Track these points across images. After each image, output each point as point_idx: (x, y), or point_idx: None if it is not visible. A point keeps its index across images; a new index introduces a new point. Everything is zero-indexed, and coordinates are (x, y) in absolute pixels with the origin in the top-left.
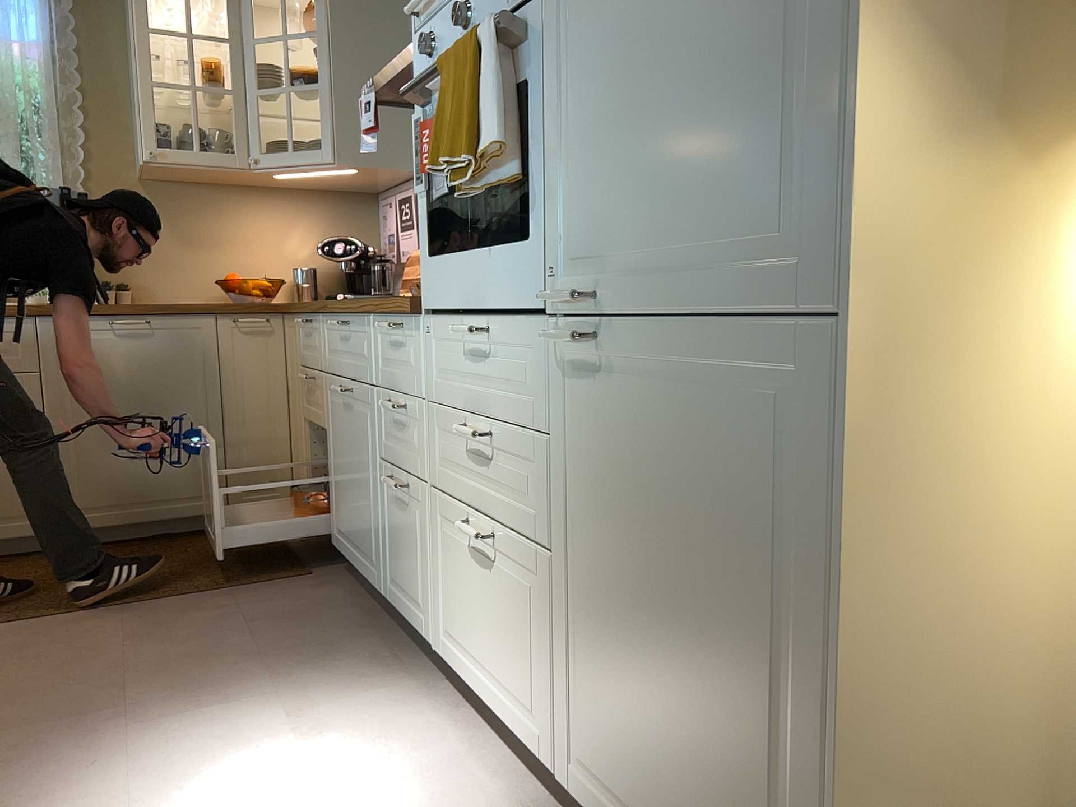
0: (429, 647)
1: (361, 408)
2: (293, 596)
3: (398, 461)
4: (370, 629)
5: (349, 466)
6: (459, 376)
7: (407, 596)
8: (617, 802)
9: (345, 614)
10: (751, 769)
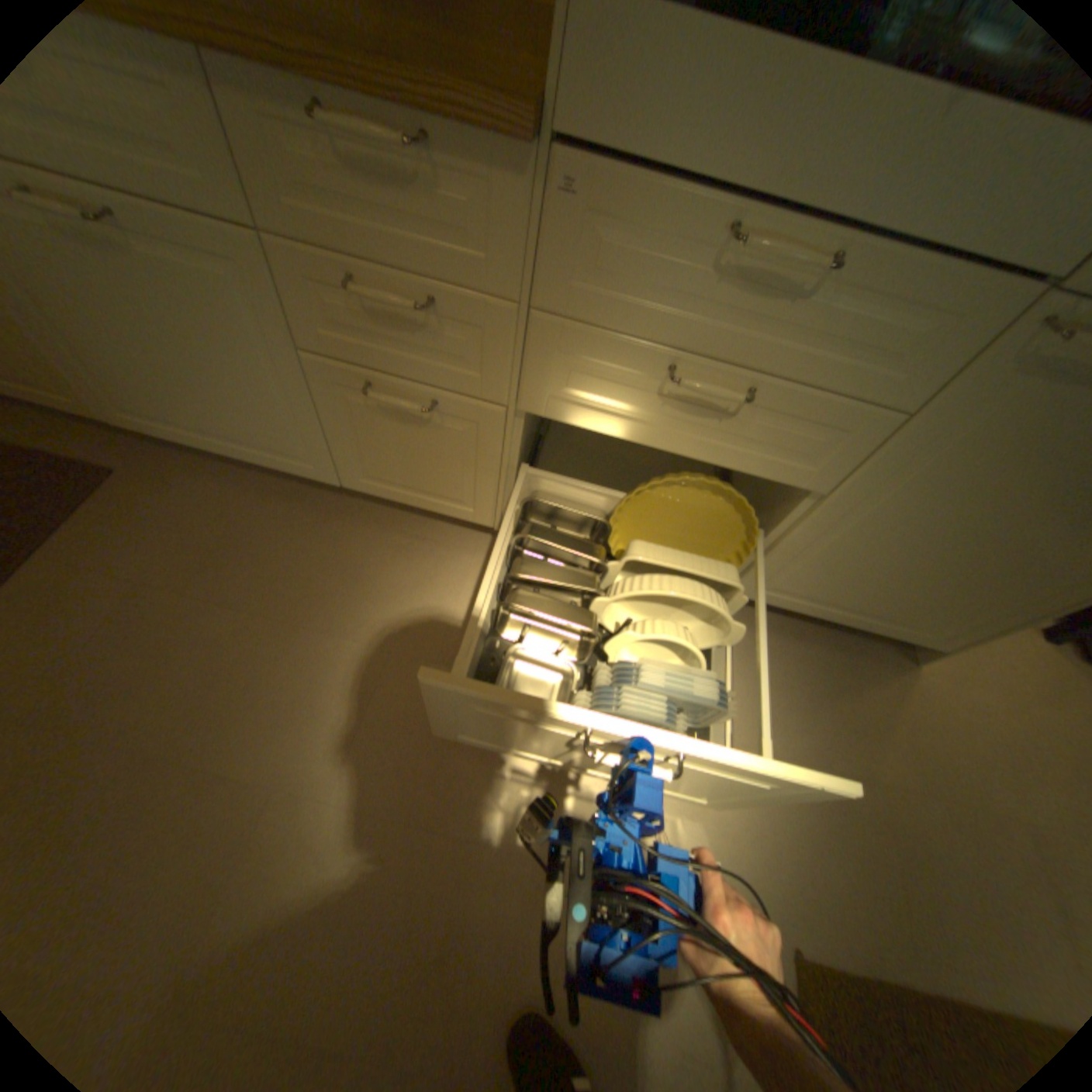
0: (478, 523)
1: (176, 253)
2: (152, 517)
3: (388, 364)
4: (326, 513)
5: (149, 339)
6: (671, 291)
7: (418, 489)
8: (808, 596)
9: (266, 509)
10: (1001, 589)
